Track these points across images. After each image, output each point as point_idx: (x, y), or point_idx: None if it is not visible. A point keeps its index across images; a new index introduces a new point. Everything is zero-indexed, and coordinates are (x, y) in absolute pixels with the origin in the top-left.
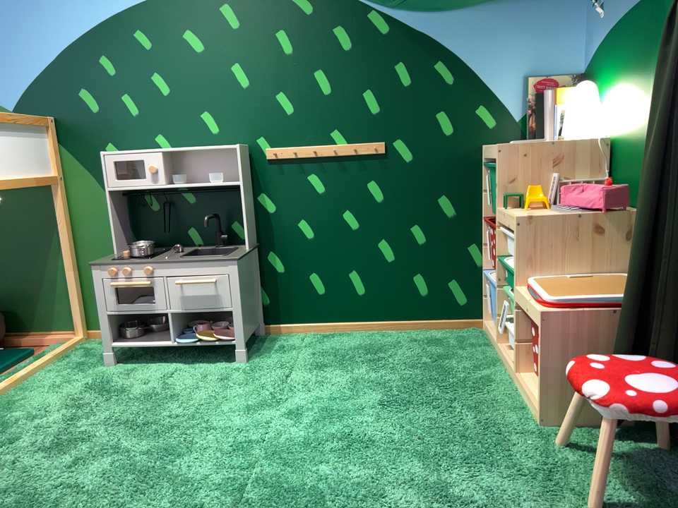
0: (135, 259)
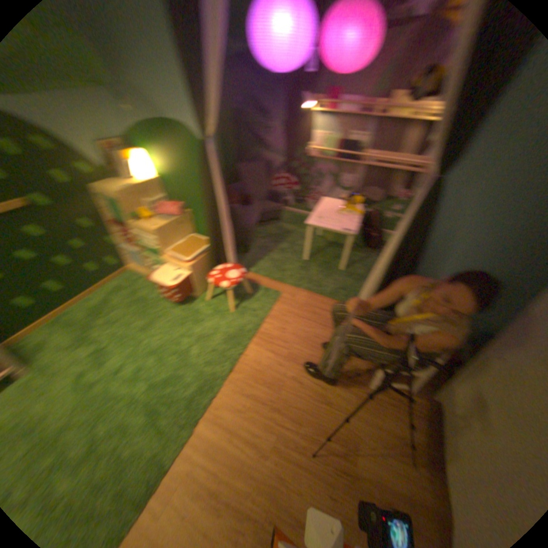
0: None
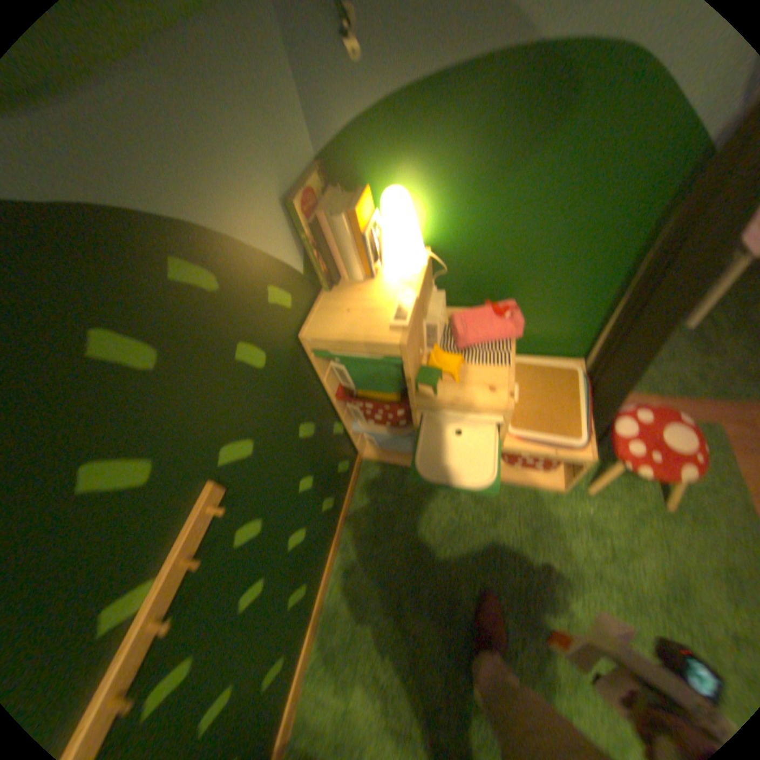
0: None
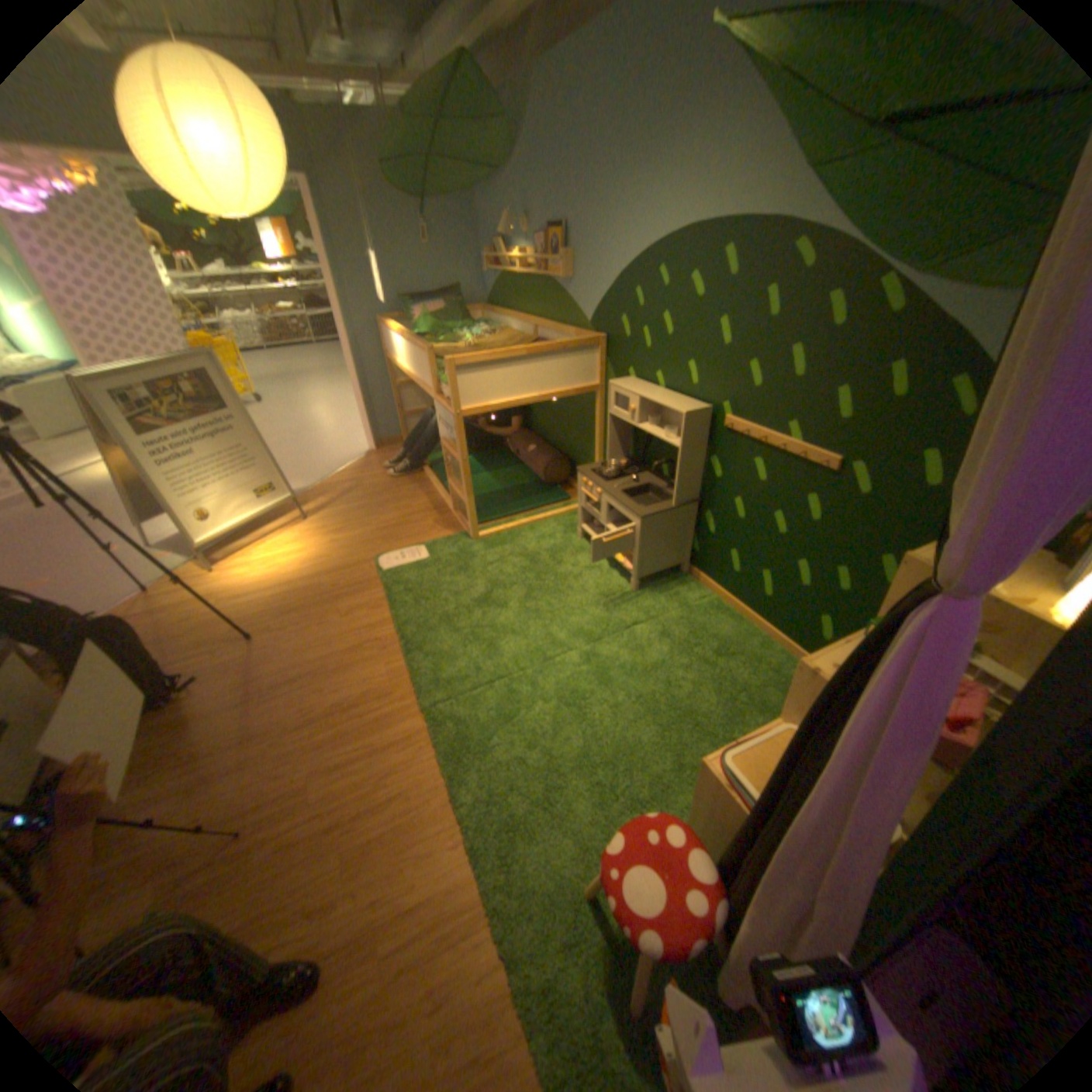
0: (599, 479)
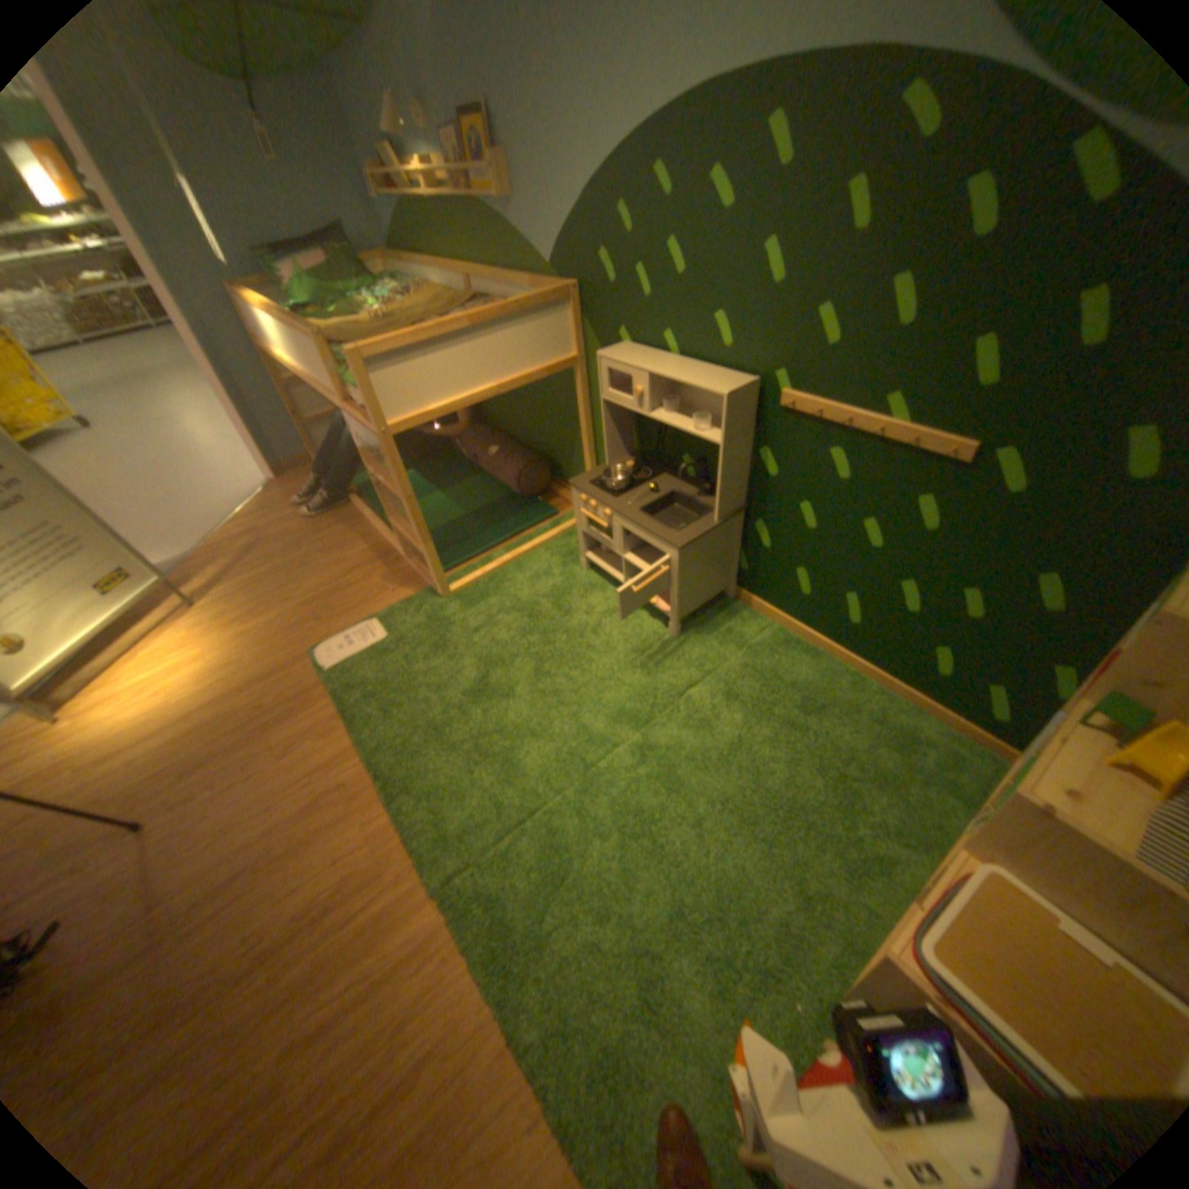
0: (605, 493)
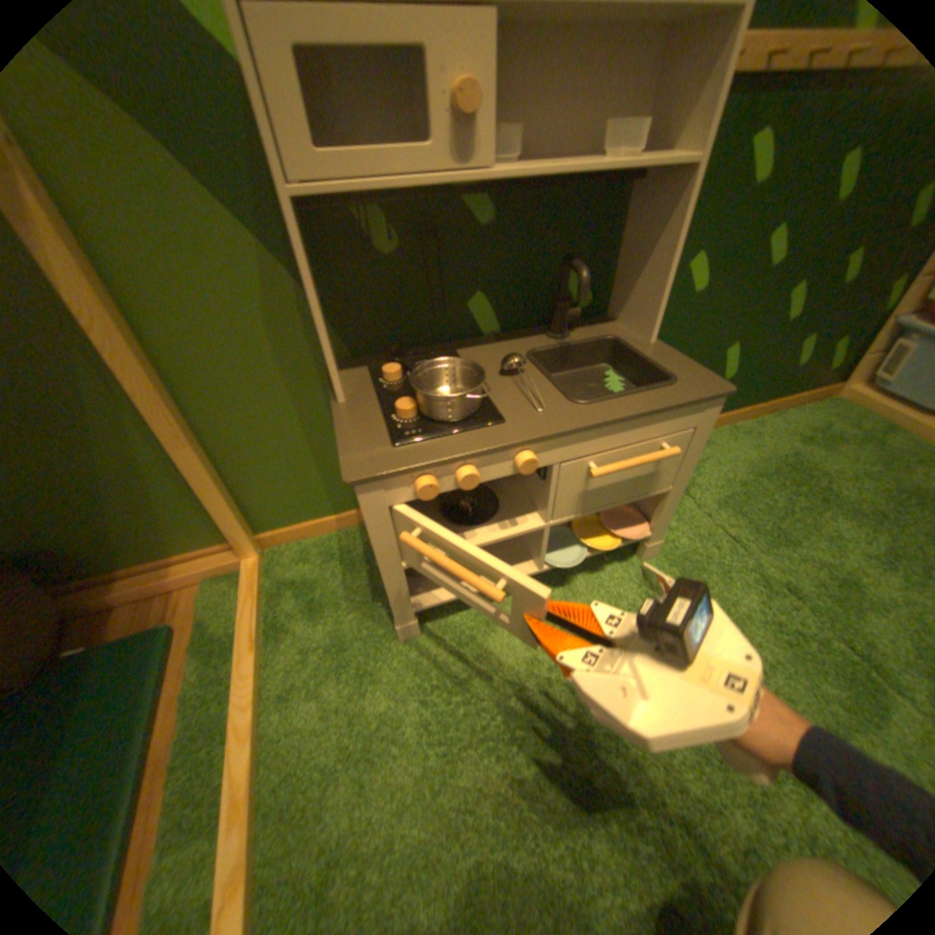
0: (459, 429)
